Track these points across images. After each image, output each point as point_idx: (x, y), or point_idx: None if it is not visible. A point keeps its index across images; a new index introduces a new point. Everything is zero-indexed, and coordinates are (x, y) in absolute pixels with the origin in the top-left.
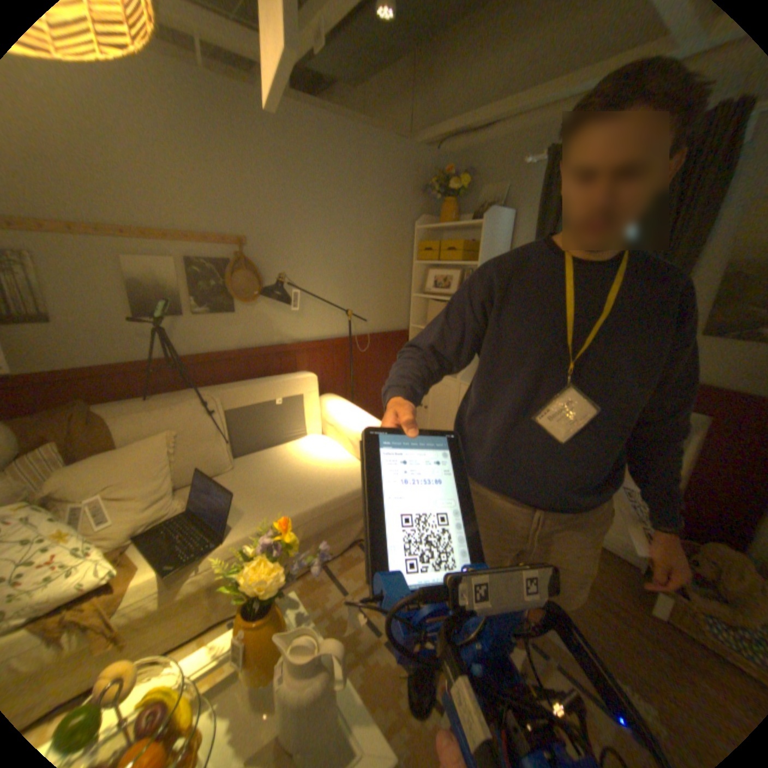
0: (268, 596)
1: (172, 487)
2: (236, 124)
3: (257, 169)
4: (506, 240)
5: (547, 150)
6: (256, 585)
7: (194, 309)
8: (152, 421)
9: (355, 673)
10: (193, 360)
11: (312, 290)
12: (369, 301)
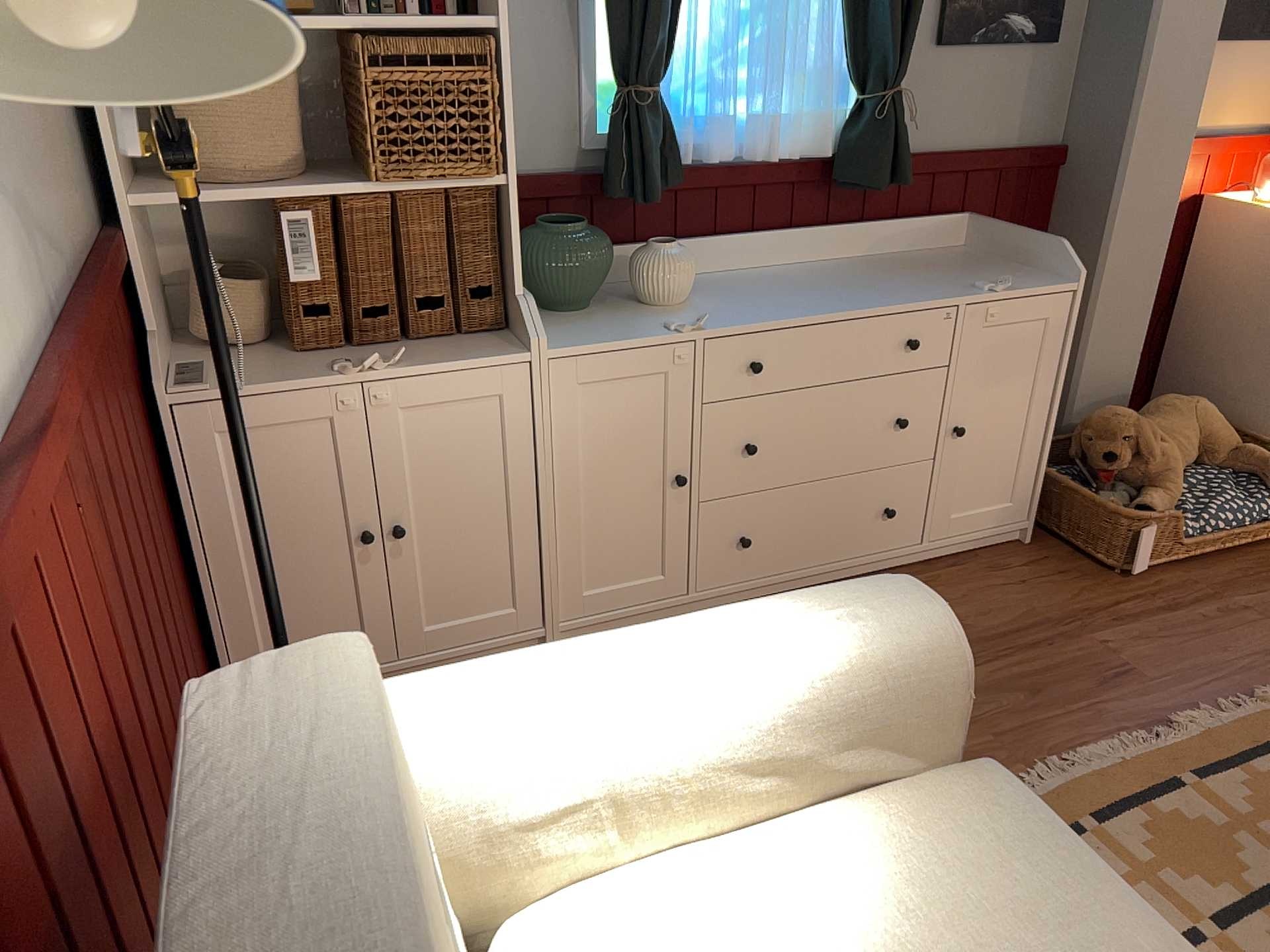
0: None
1: None
2: None
3: None
4: None
5: None
6: None
7: None
8: None
9: None
10: None
11: None
12: None
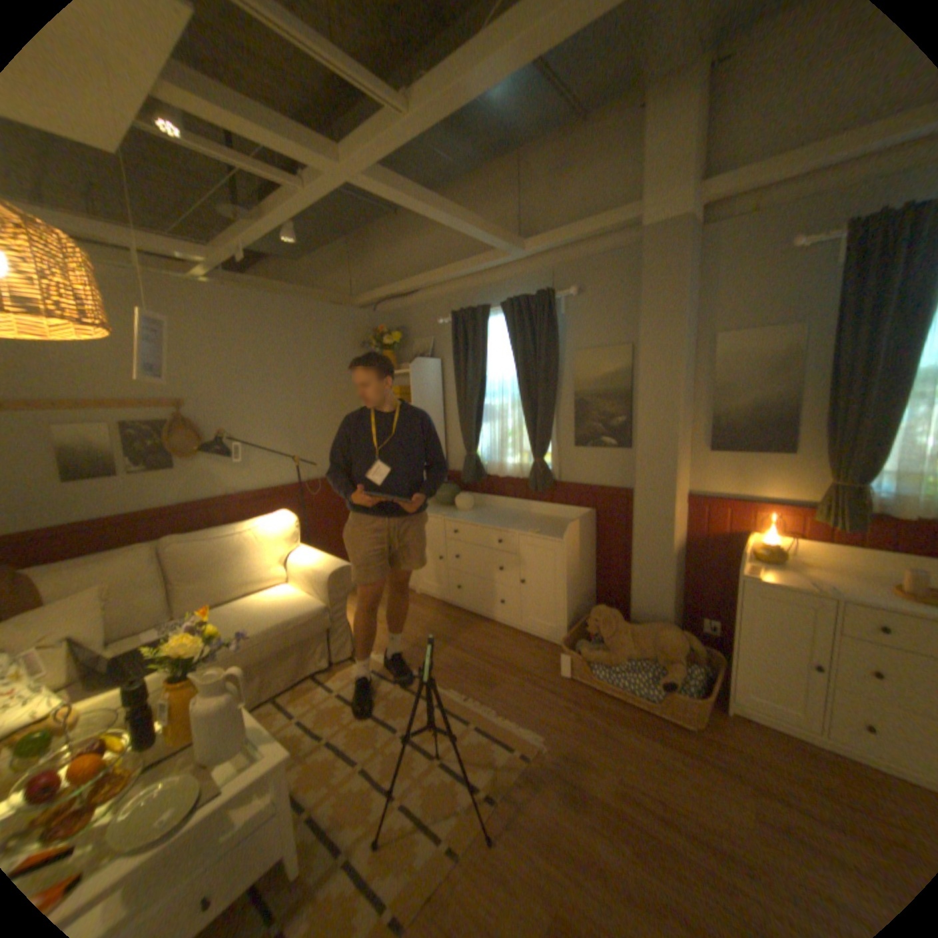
0: (186, 659)
1: (102, 639)
2: (168, 310)
3: (190, 343)
4: (436, 384)
5: (450, 315)
6: (176, 650)
7: (127, 471)
8: (81, 578)
9: (291, 774)
10: (126, 520)
11: (254, 442)
12: (319, 447)
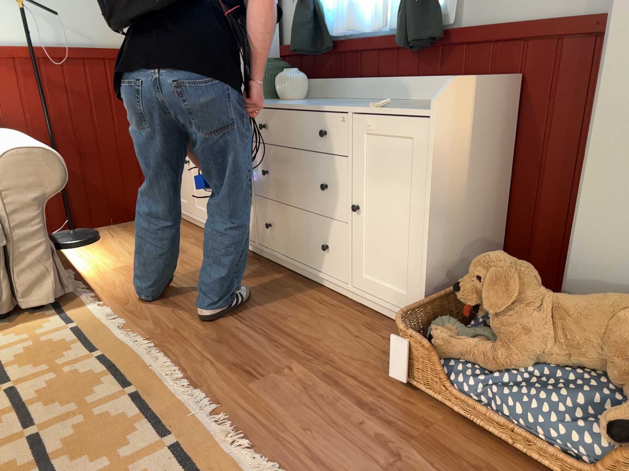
0: None
1: None
2: None
3: None
4: None
5: None
6: None
7: None
8: None
9: None
10: None
11: None
12: None
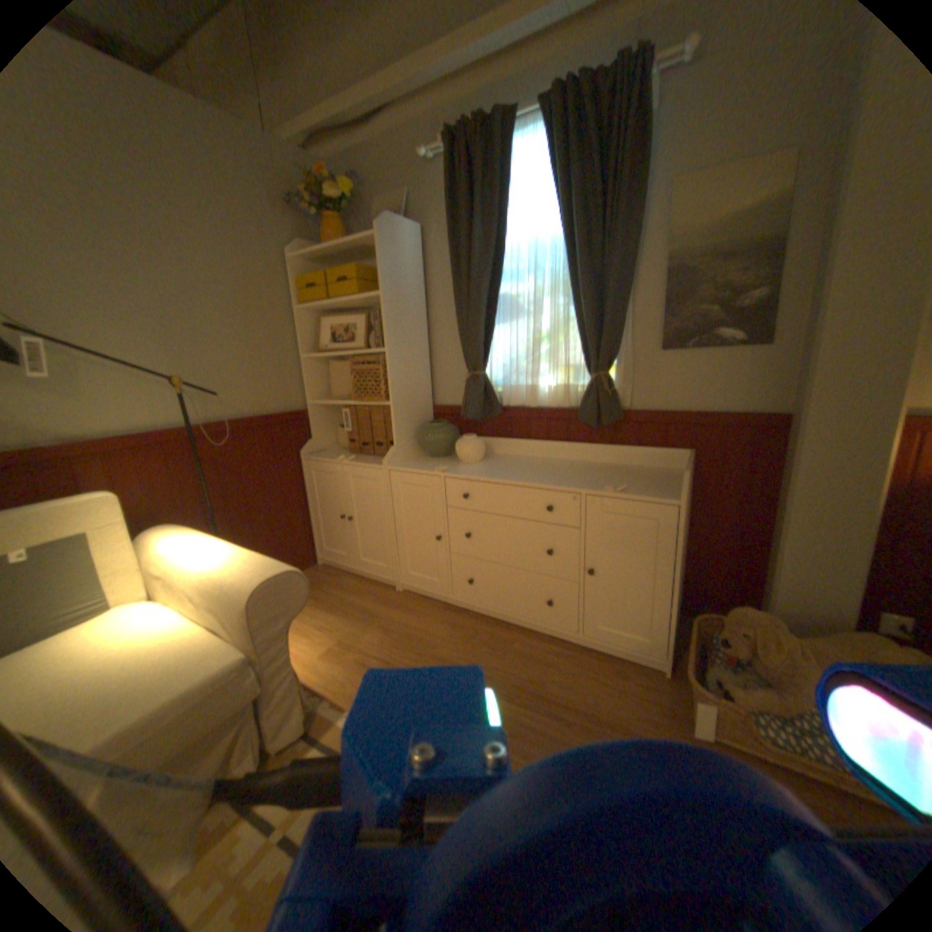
0: None
1: None
2: None
3: None
4: (416, 263)
5: (441, 136)
6: None
7: None
8: None
9: None
10: None
11: (89, 345)
12: (224, 366)
